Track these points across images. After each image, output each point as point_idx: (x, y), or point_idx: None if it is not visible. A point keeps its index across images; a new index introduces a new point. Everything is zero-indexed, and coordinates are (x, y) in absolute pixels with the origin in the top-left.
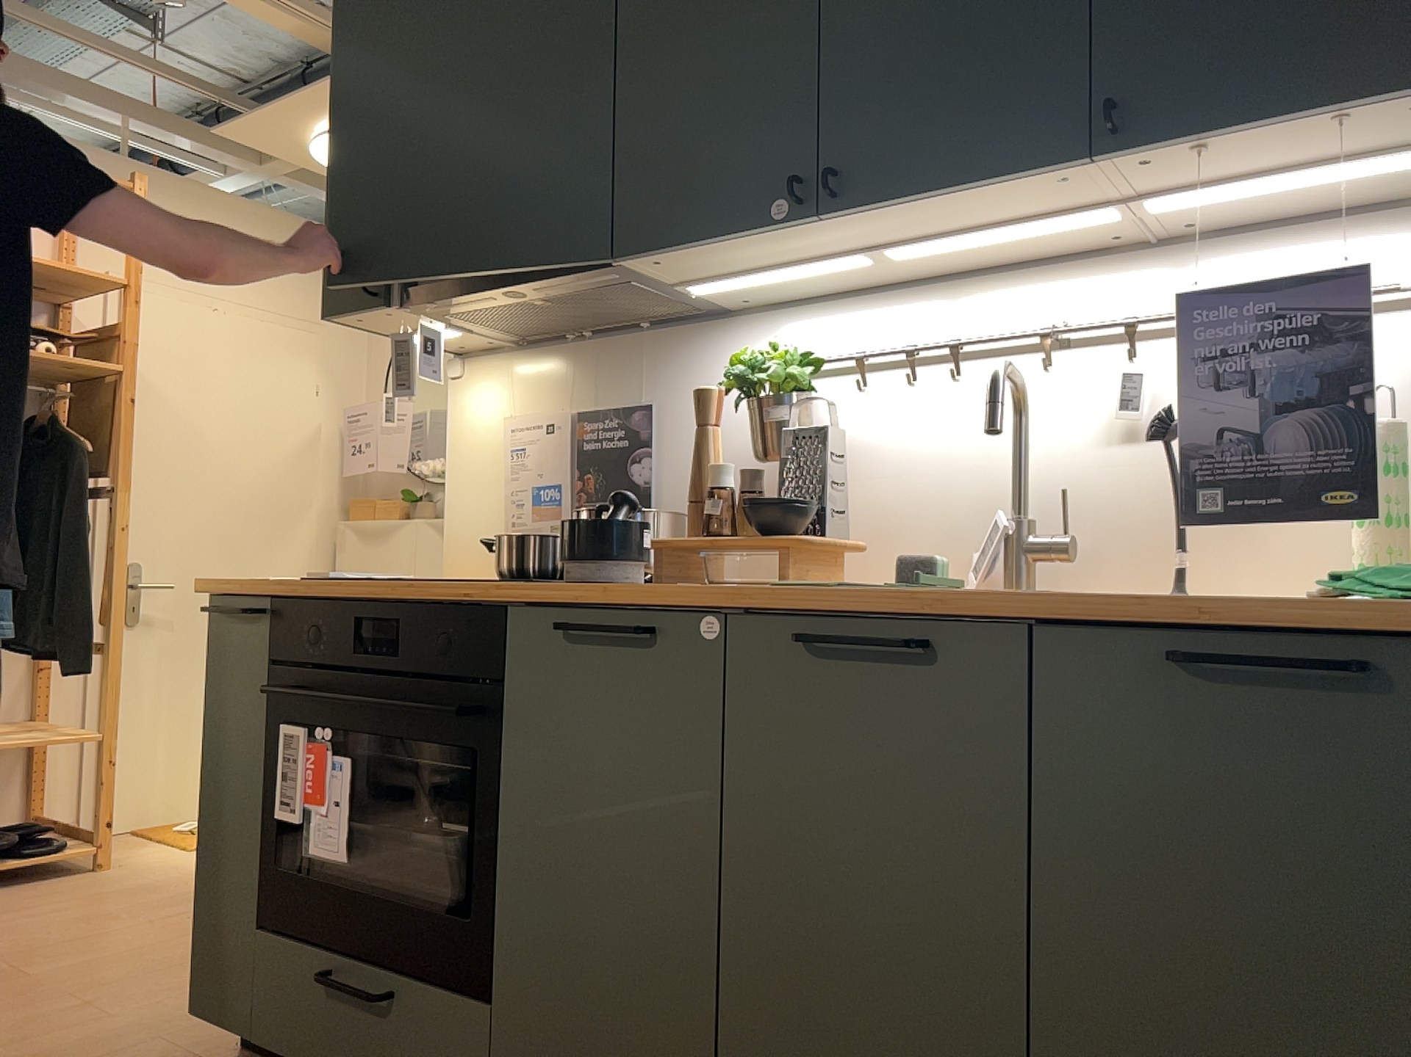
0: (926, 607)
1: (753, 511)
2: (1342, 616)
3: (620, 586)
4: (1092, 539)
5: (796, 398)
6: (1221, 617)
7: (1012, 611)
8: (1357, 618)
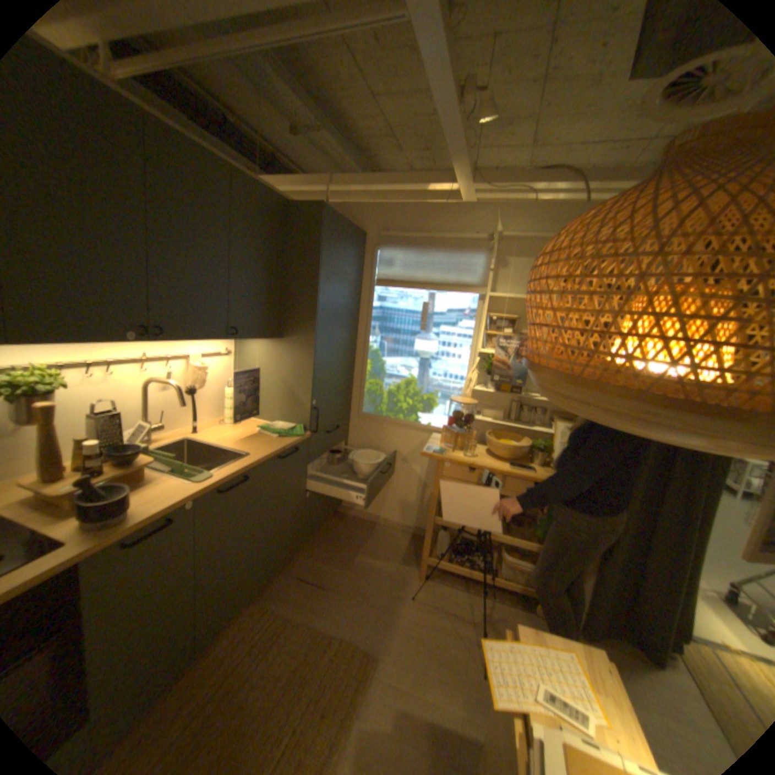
0: (246, 469)
1: (110, 457)
2: (296, 443)
3: (130, 514)
4: (156, 421)
5: (53, 394)
6: (285, 449)
7: (261, 462)
8: (293, 442)
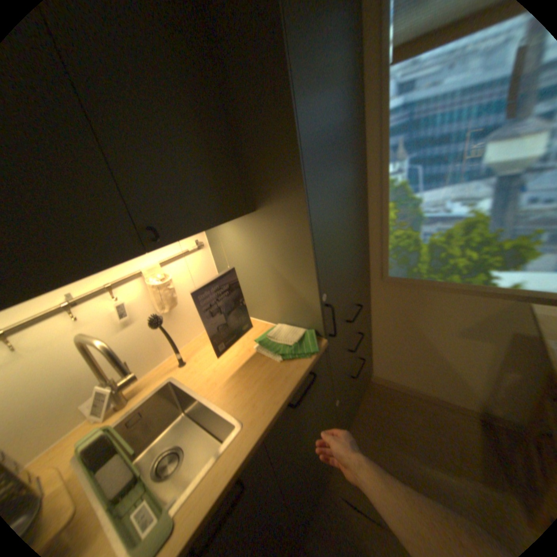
0: (235, 474)
1: None
2: (310, 369)
3: None
4: (128, 364)
5: None
6: (295, 389)
7: (259, 441)
8: (305, 365)
